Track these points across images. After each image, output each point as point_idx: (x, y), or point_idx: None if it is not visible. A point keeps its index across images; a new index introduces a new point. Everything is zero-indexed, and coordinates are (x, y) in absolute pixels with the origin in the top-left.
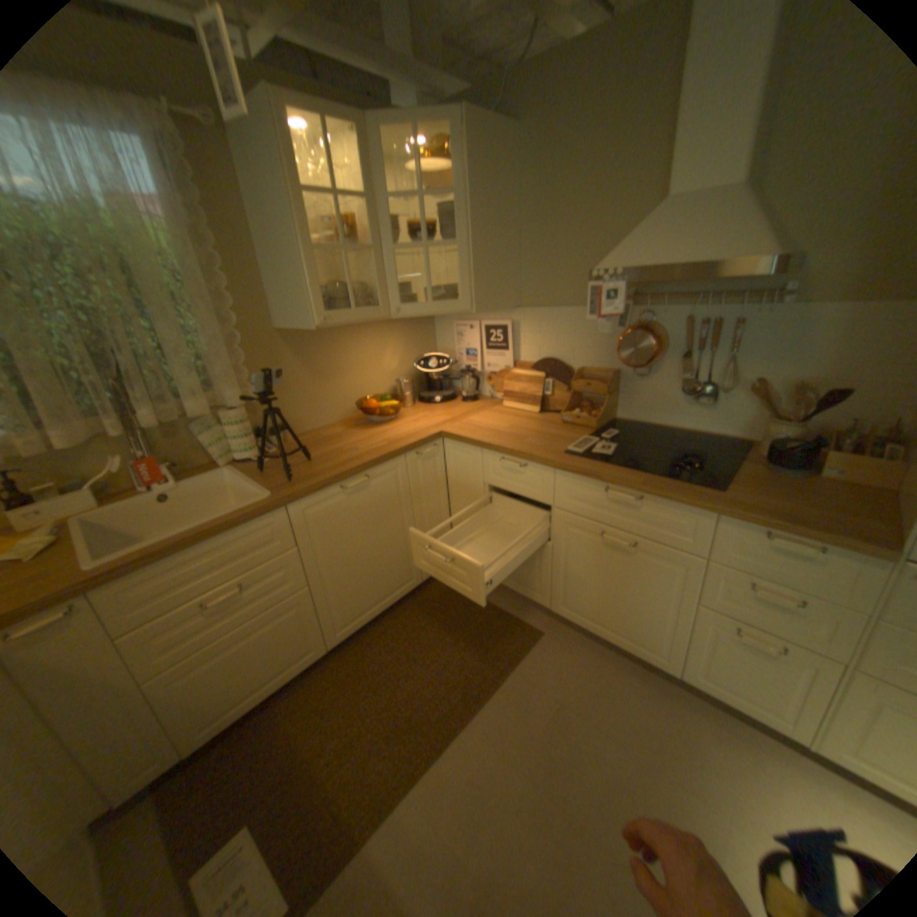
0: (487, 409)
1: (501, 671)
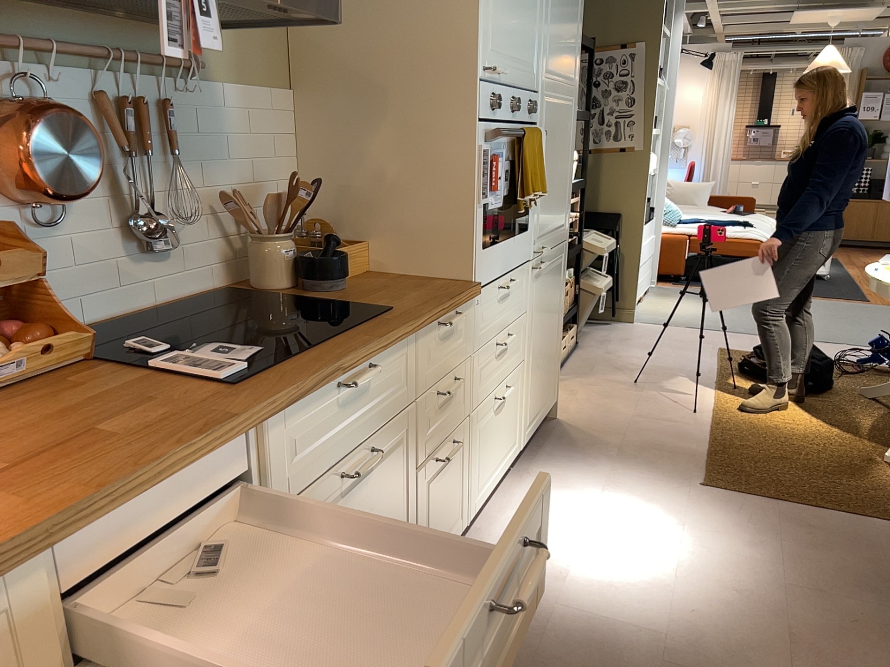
0: None
1: None
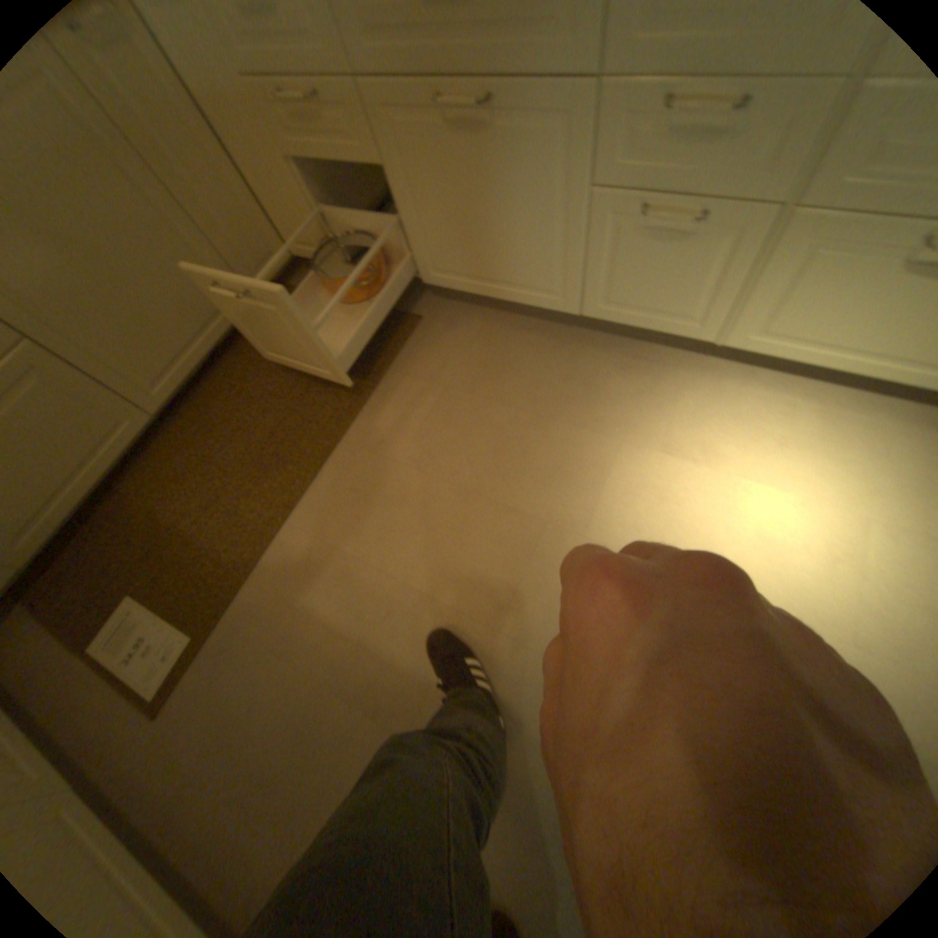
0: None
1: (374, 373)
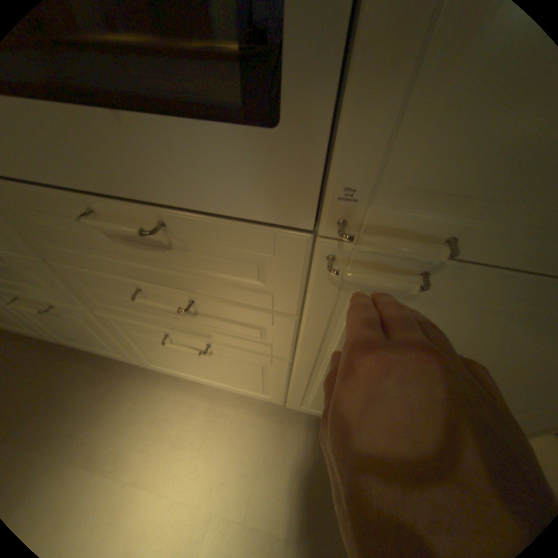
0: None
1: None
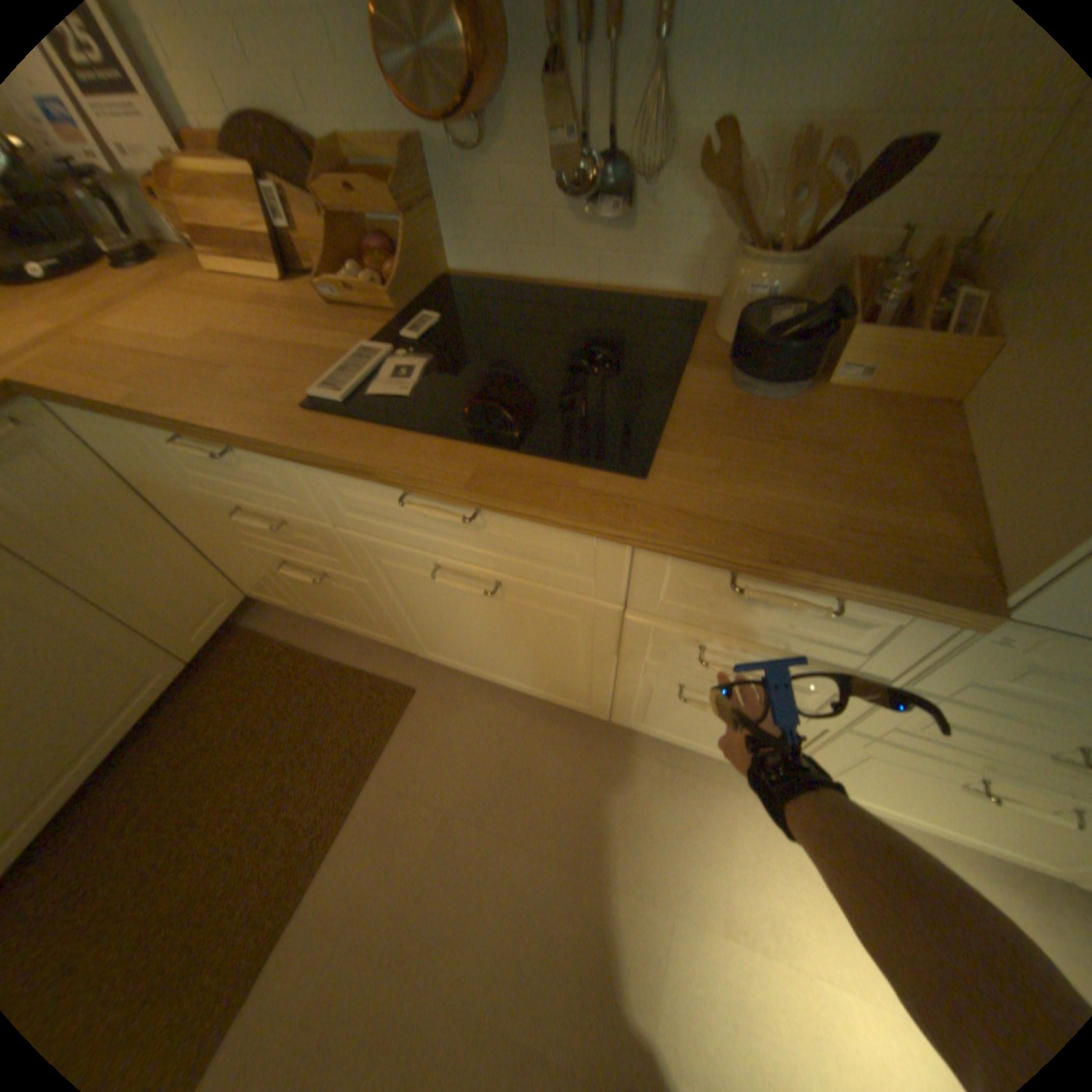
0: (164, 280)
1: (346, 786)
